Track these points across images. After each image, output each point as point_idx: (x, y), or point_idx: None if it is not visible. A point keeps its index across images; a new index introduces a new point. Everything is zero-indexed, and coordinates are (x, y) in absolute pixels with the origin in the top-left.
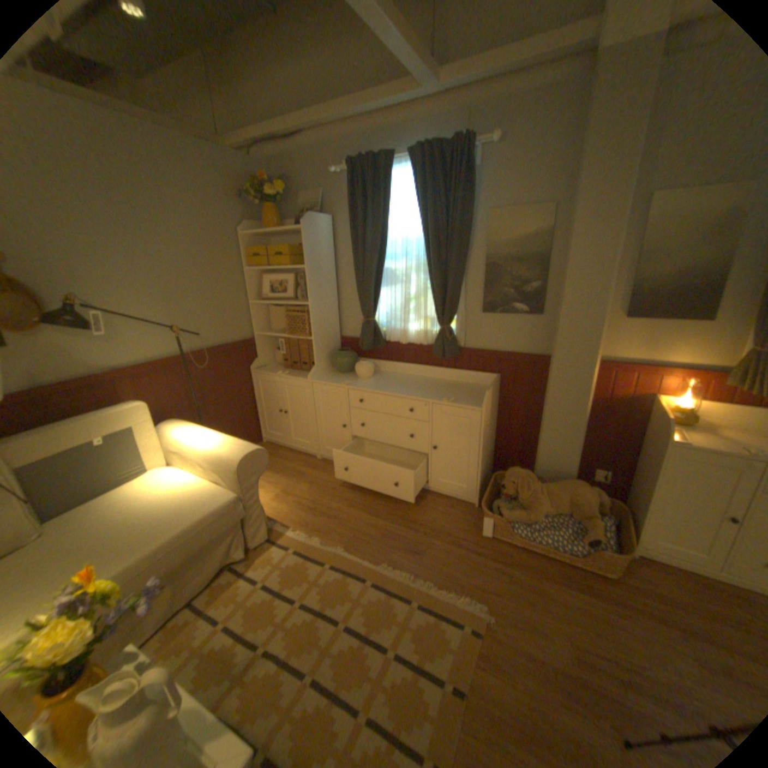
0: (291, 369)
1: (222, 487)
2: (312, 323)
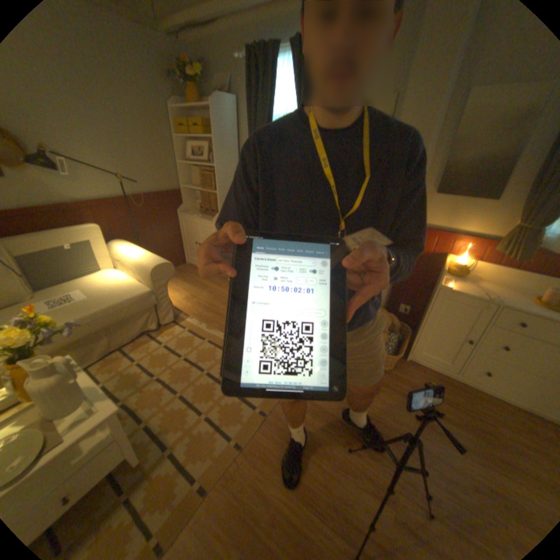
0: (204, 214)
1: (143, 284)
2: (216, 181)
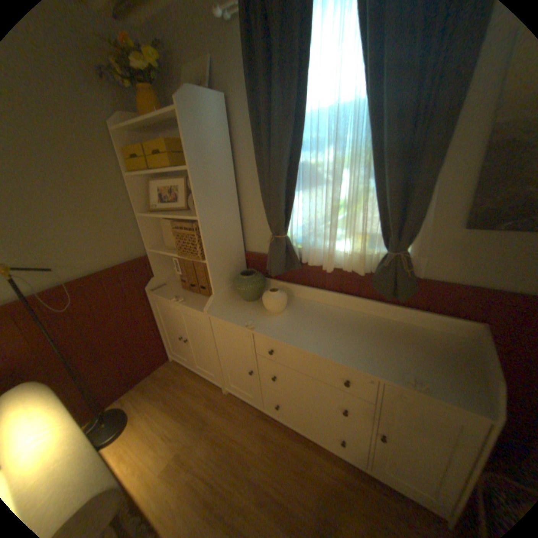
0: (190, 290)
1: None
2: (205, 243)
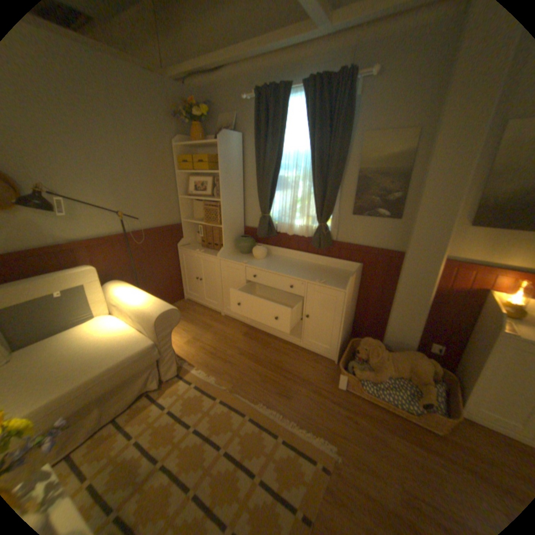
0: (206, 248)
1: (144, 335)
2: (222, 215)
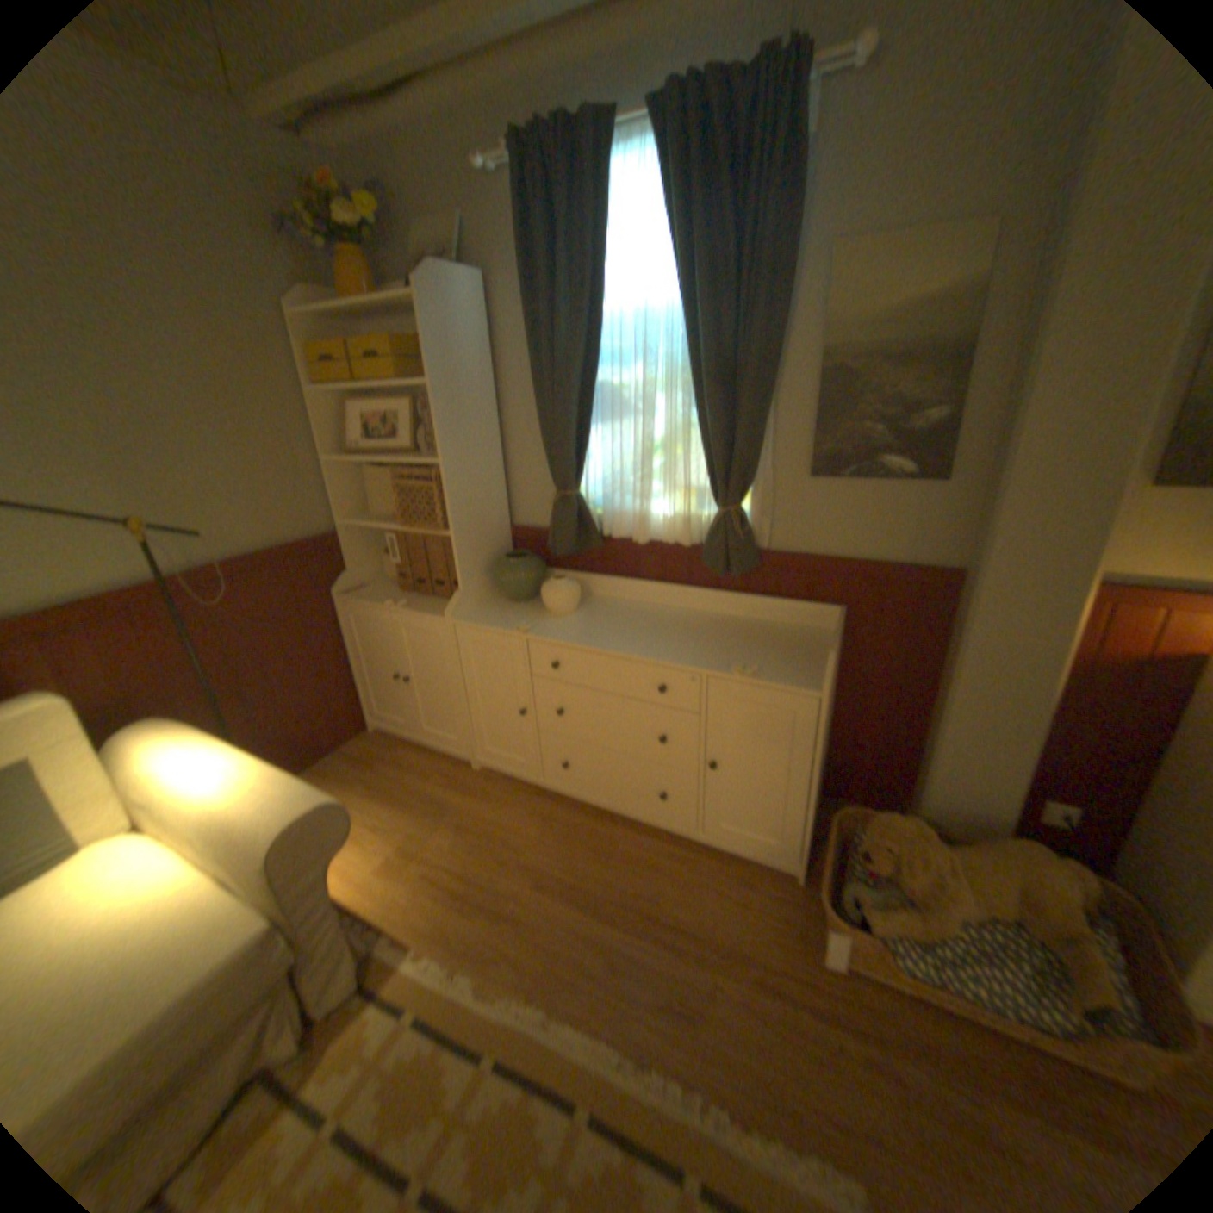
0: (413, 593)
1: (238, 901)
2: (449, 504)
